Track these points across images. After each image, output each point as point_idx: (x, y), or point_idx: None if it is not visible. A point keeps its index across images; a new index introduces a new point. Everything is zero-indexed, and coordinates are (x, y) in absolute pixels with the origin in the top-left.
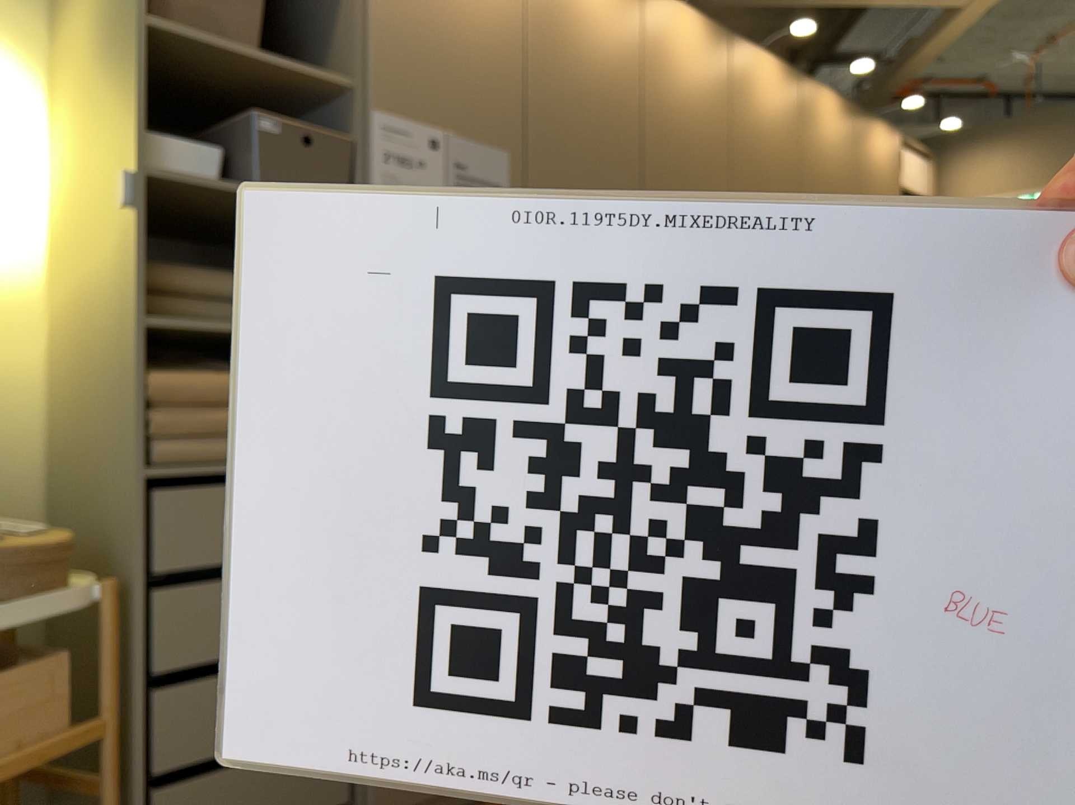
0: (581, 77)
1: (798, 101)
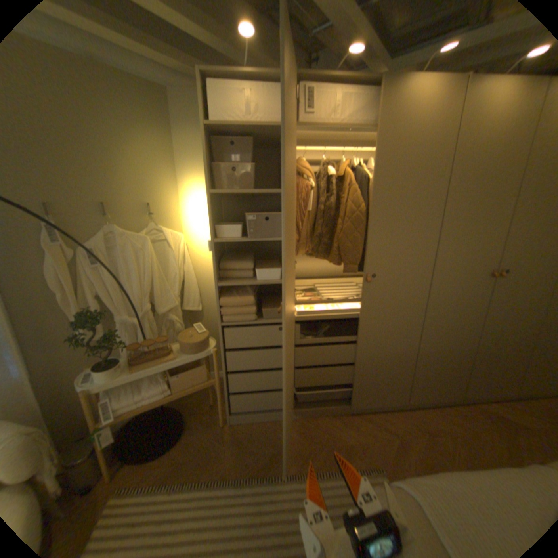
0: (410, 152)
1: None
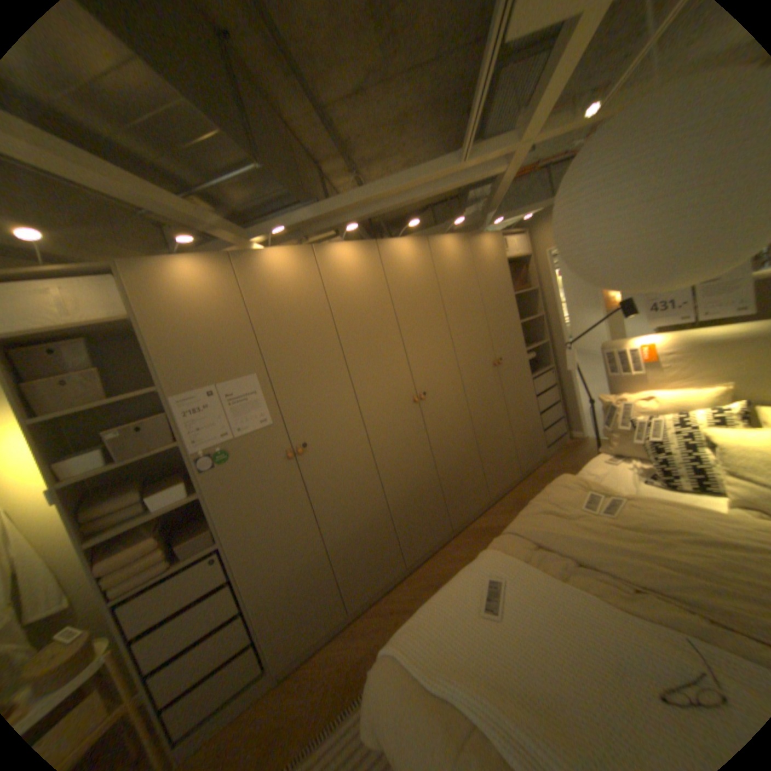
0: (288, 315)
1: (428, 254)
